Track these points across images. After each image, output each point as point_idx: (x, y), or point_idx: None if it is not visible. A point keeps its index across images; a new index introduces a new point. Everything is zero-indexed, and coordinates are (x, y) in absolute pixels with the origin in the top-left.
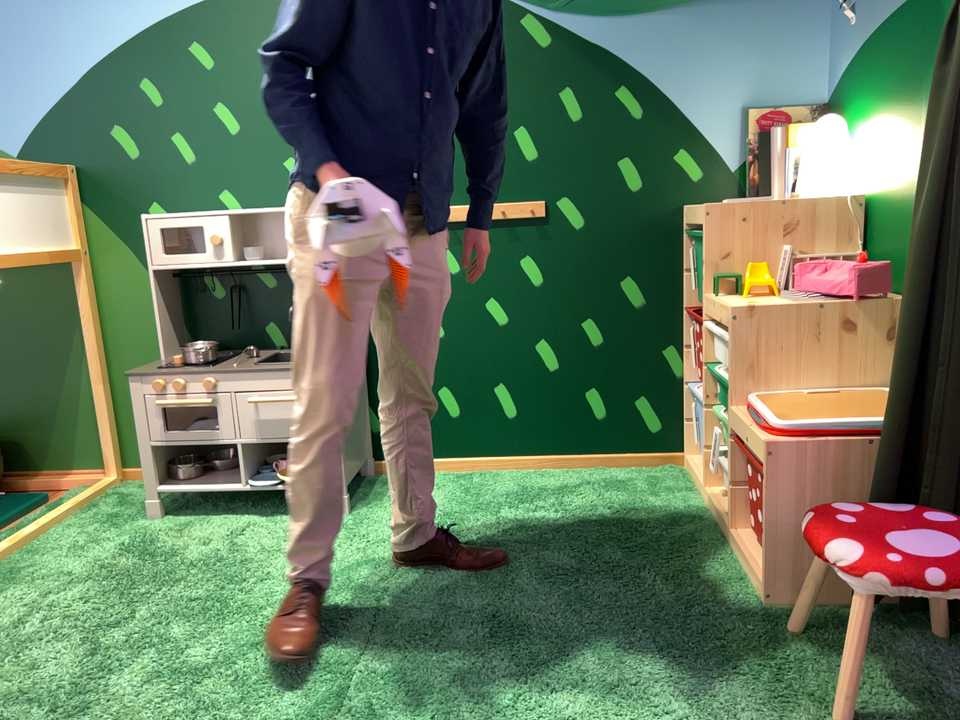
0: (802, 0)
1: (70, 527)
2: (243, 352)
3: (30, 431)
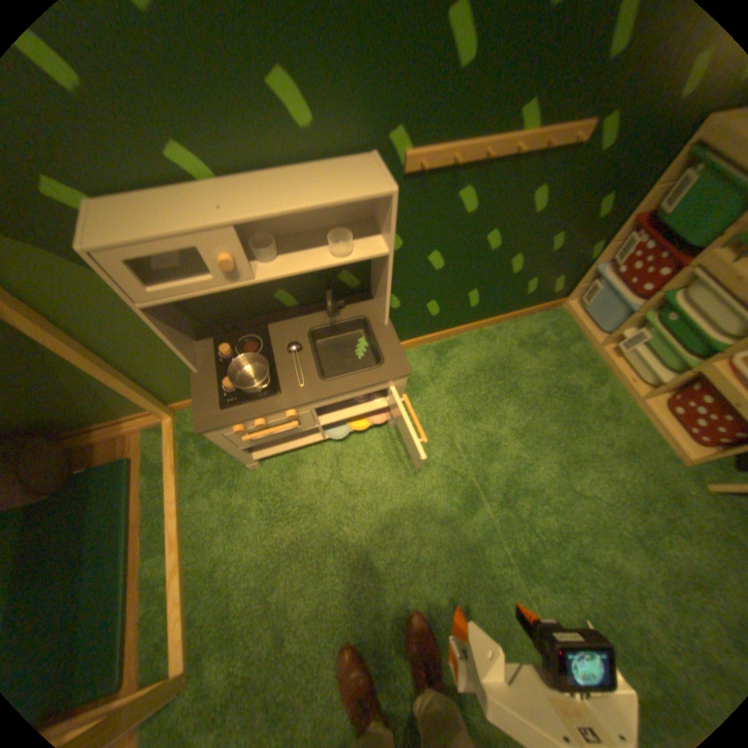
0: None
1: (194, 497)
2: (265, 327)
3: (54, 413)
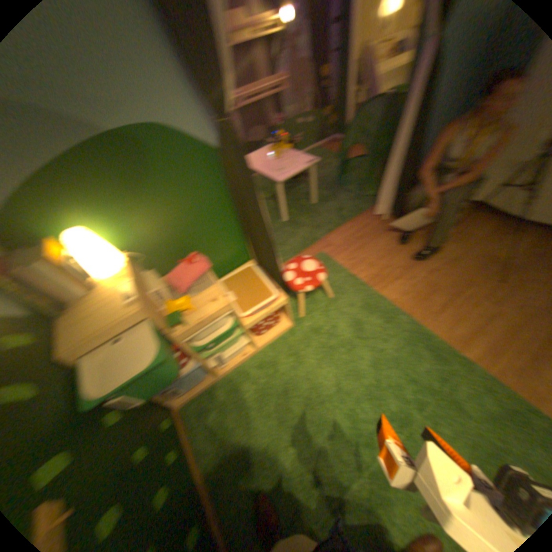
0: None
1: None
2: None
3: None
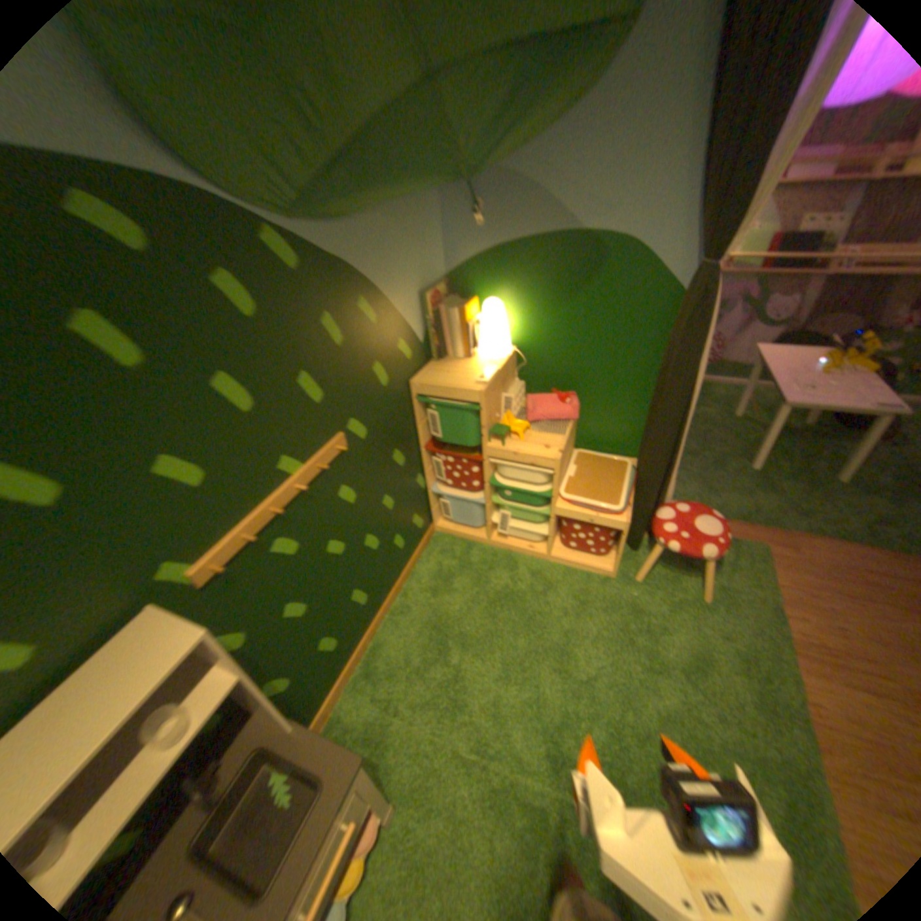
0: (430, 196)
1: None
2: None
3: None
